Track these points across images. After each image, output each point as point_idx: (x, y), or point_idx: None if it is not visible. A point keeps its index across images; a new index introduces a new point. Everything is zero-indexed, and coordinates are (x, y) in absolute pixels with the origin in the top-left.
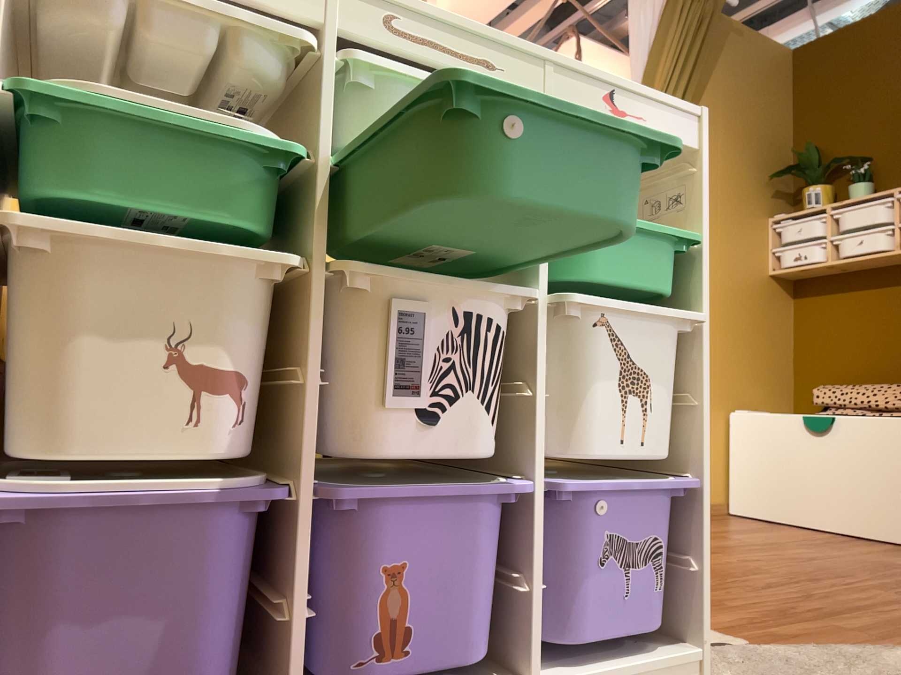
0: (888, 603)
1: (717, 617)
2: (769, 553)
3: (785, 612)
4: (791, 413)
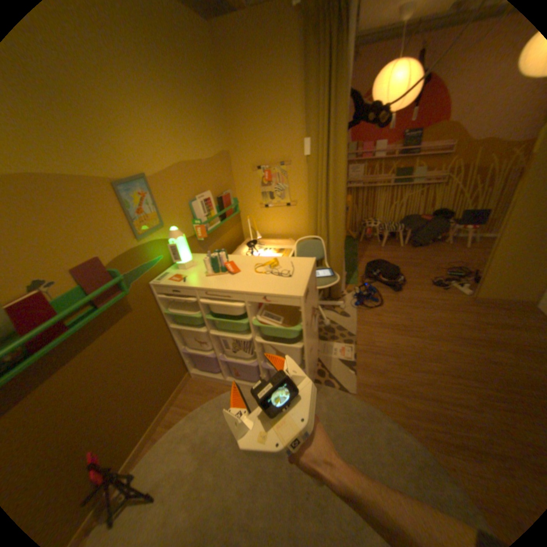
0: (457, 409)
1: (367, 381)
2: (476, 354)
3: (397, 391)
4: None
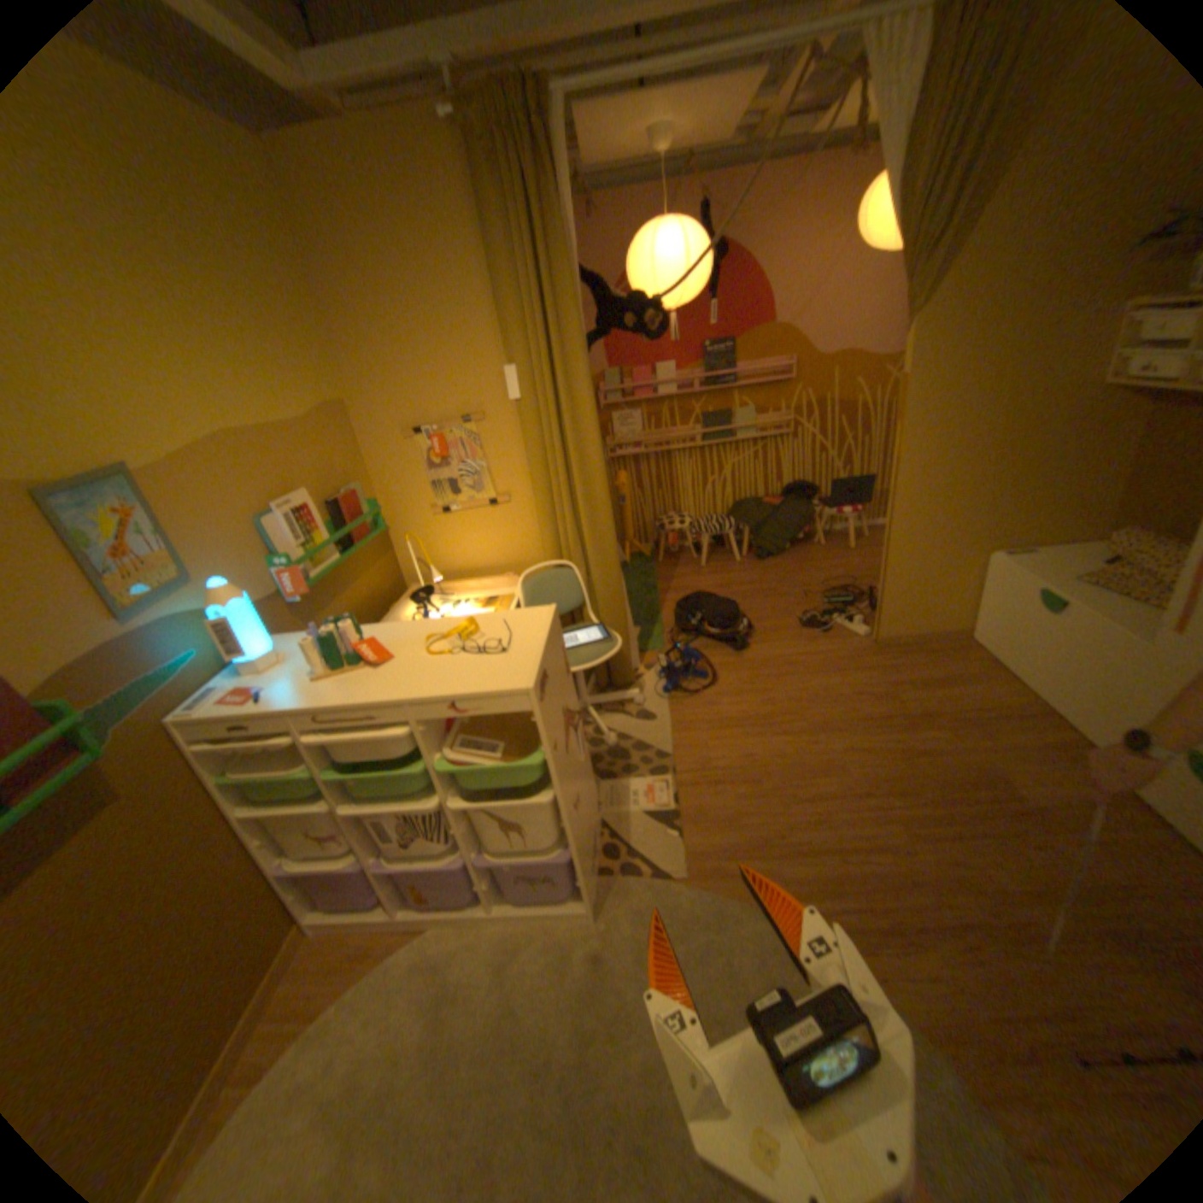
0: (873, 860)
1: (705, 847)
2: (891, 745)
3: (764, 851)
4: (1113, 538)
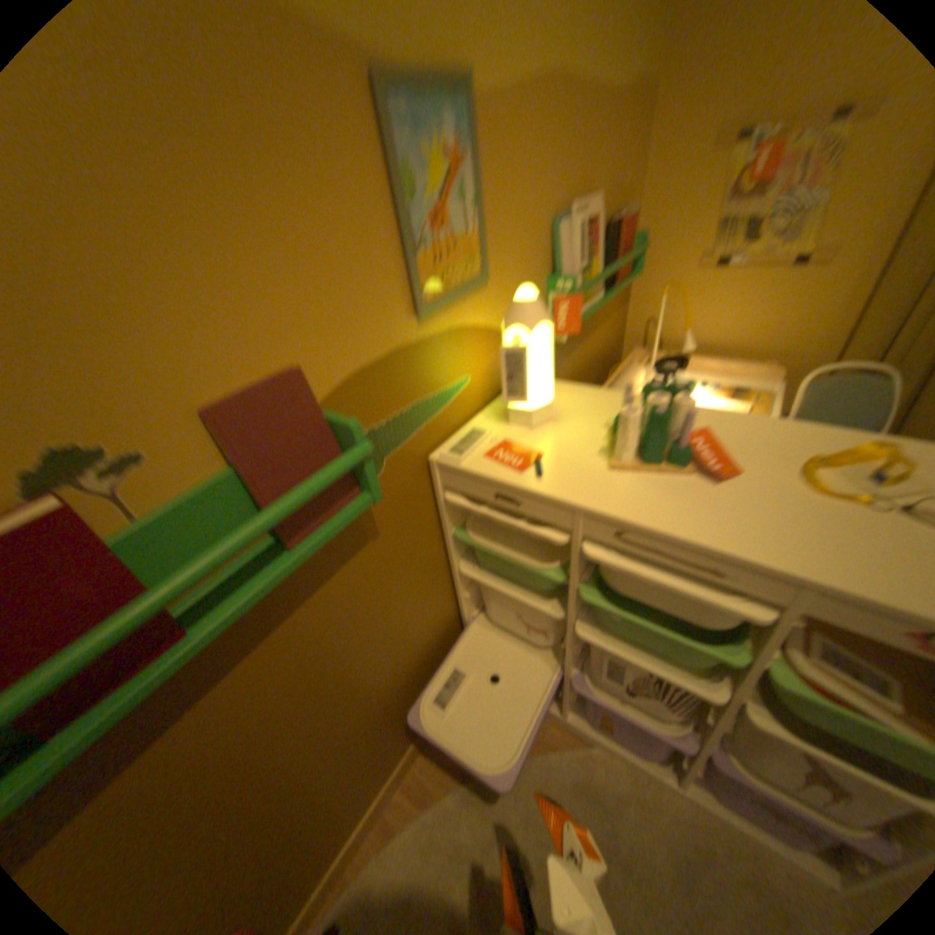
0: None
1: None
2: None
3: None
4: None
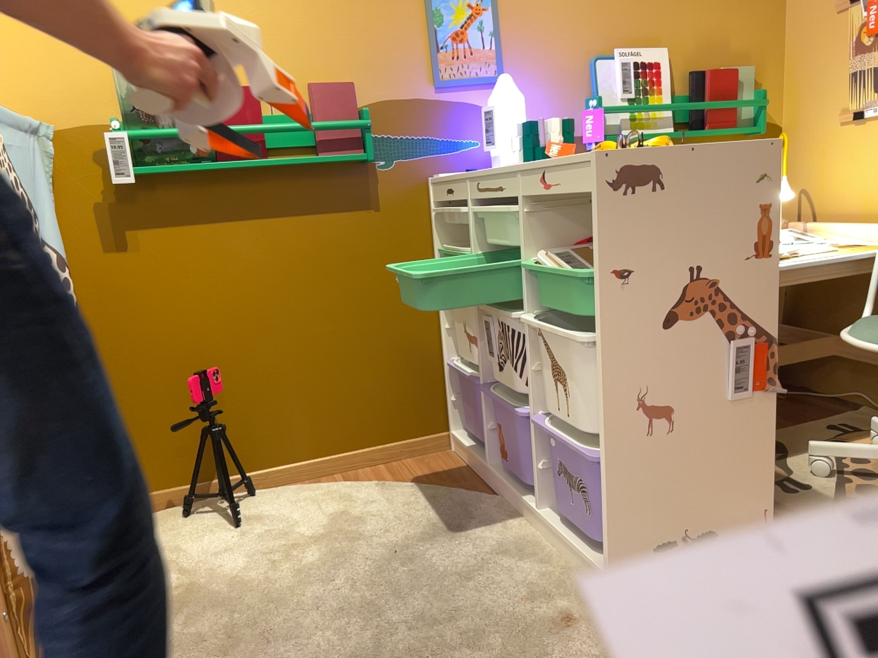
0: None
1: None
2: None
3: None
4: None
